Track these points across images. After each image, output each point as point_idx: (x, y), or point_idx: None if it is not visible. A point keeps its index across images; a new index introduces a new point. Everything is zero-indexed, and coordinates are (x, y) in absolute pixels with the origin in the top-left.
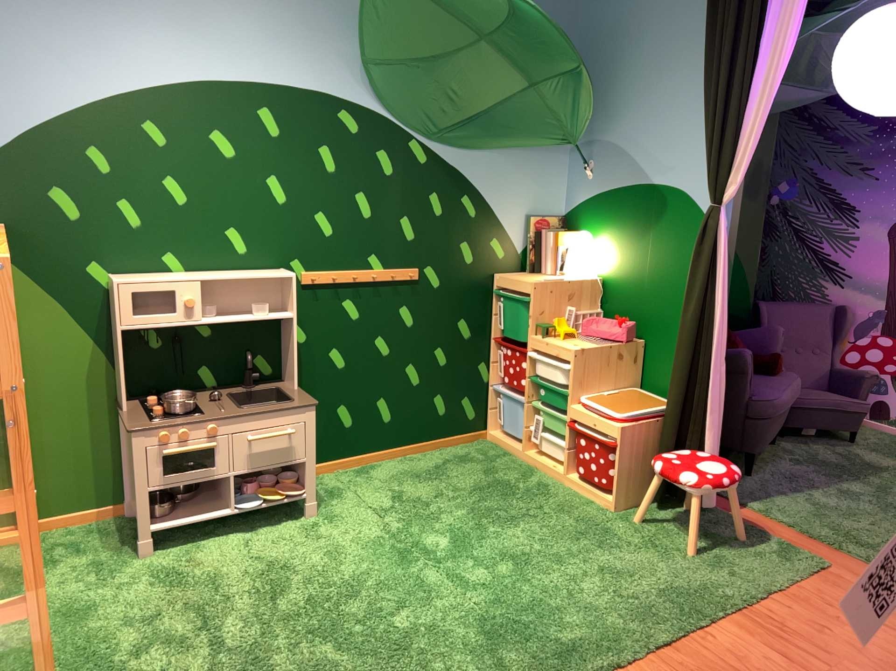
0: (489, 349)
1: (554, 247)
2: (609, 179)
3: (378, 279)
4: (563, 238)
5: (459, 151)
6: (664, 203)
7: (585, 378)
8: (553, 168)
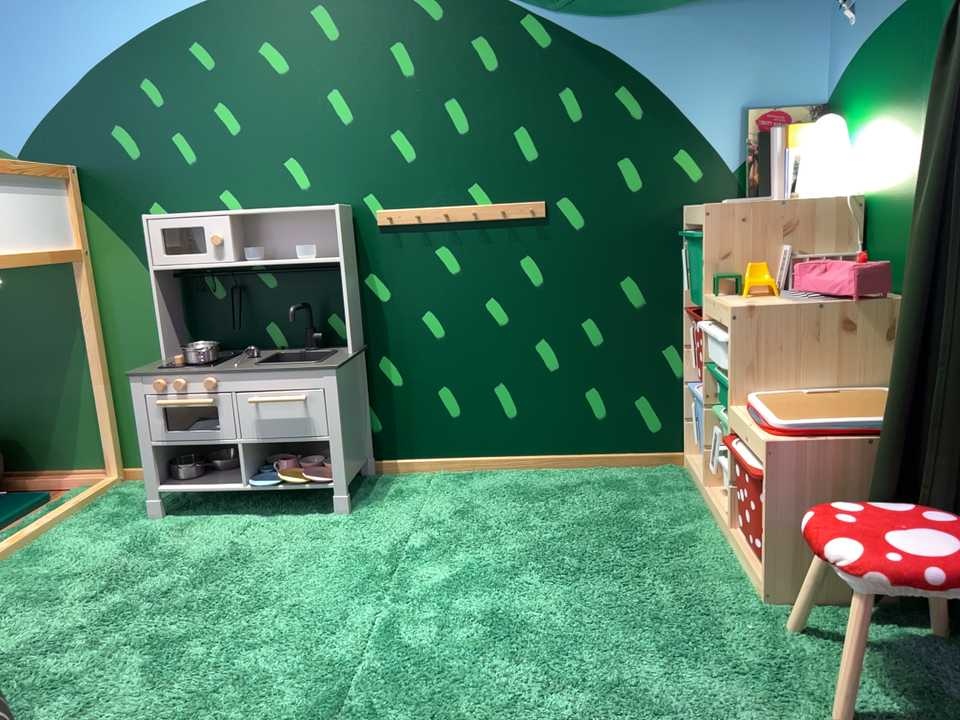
0: (682, 325)
1: (787, 148)
2: (877, 3)
3: (481, 215)
4: (802, 132)
5: (605, 14)
6: (949, 4)
7: (769, 361)
8: (800, 18)
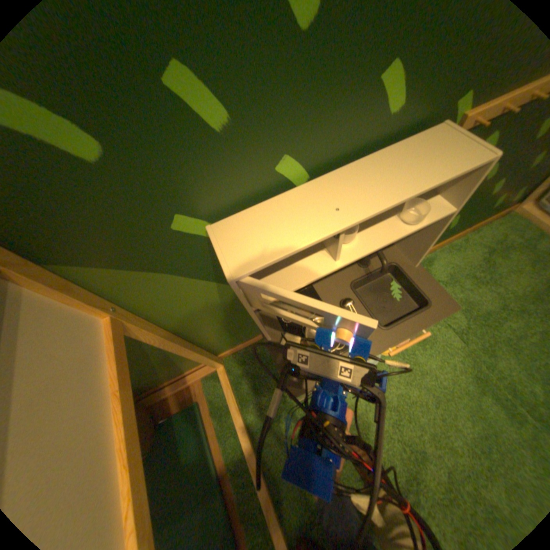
0: None
1: None
2: None
3: None
4: None
5: None
6: None
7: None
8: None
